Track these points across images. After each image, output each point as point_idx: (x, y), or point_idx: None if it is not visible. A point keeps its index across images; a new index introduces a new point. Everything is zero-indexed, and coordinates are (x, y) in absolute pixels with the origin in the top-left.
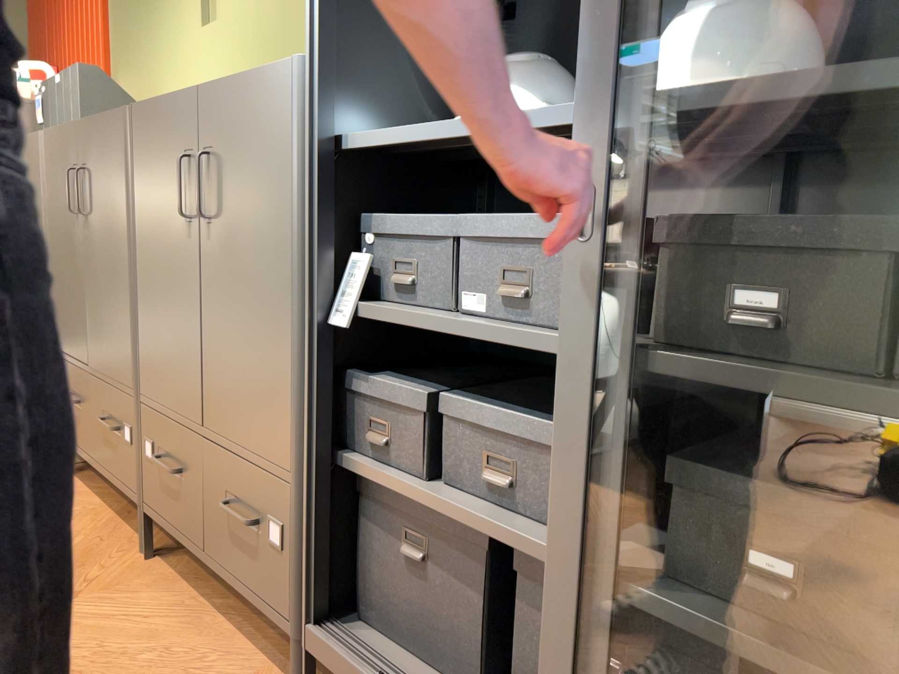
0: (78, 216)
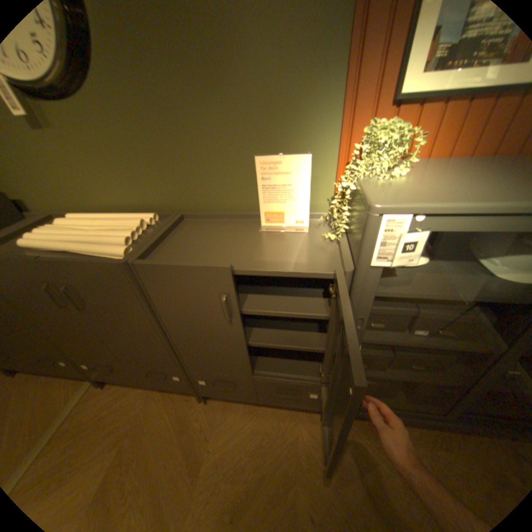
0: (65, 307)
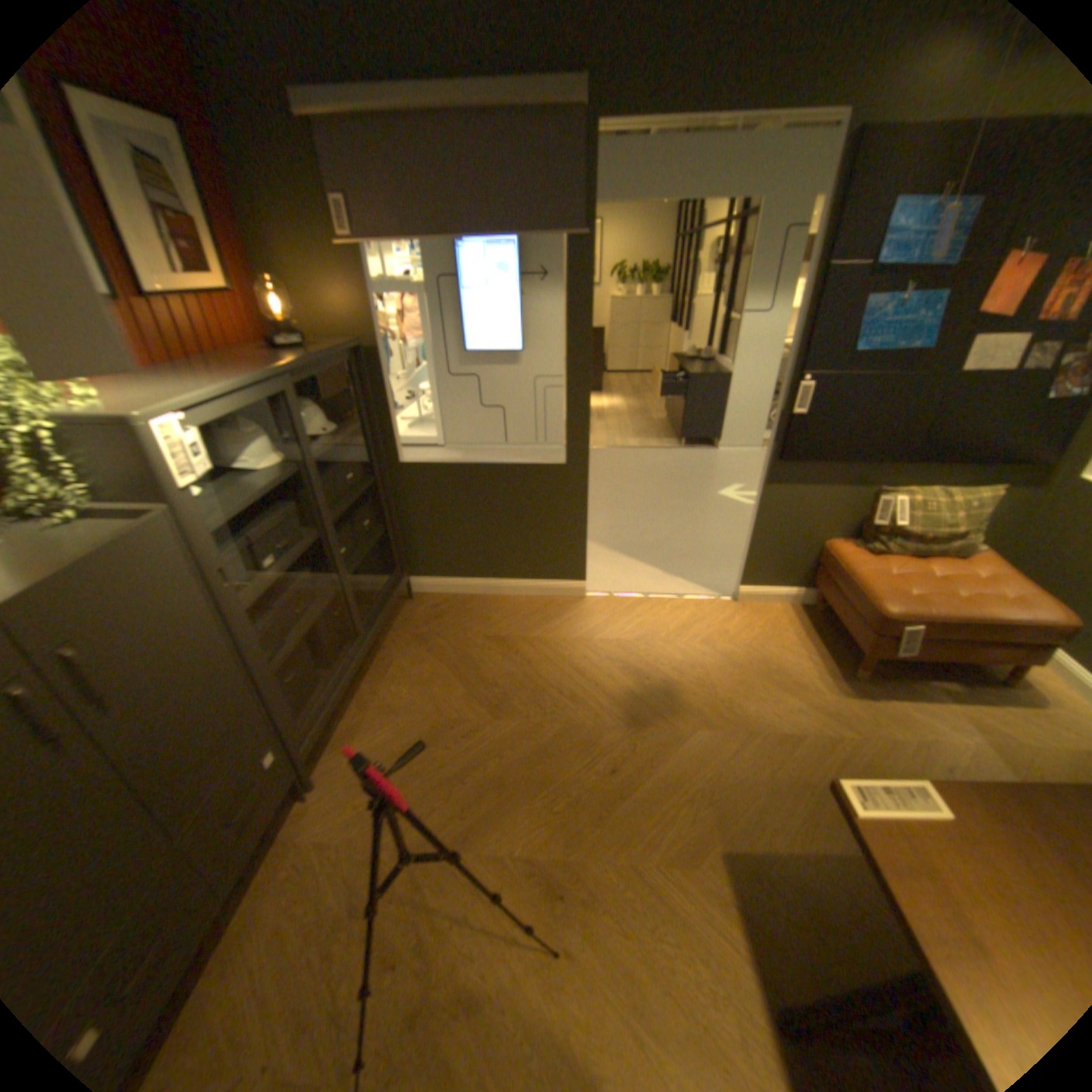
0: None
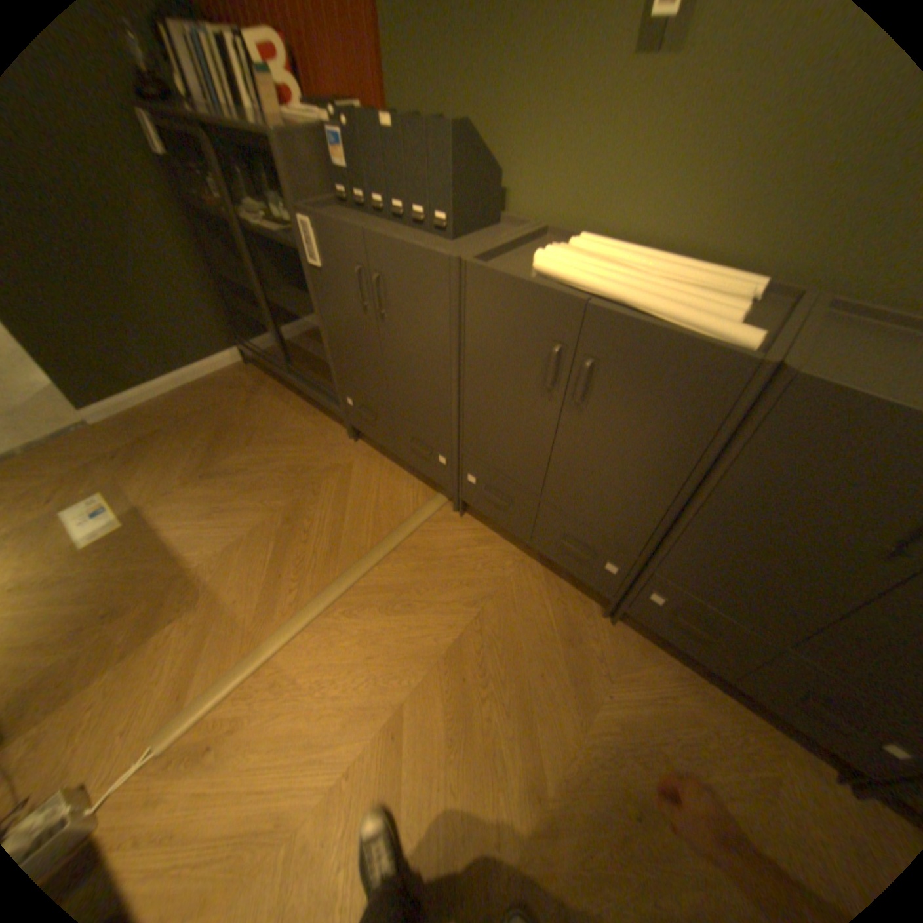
0: (551, 390)
